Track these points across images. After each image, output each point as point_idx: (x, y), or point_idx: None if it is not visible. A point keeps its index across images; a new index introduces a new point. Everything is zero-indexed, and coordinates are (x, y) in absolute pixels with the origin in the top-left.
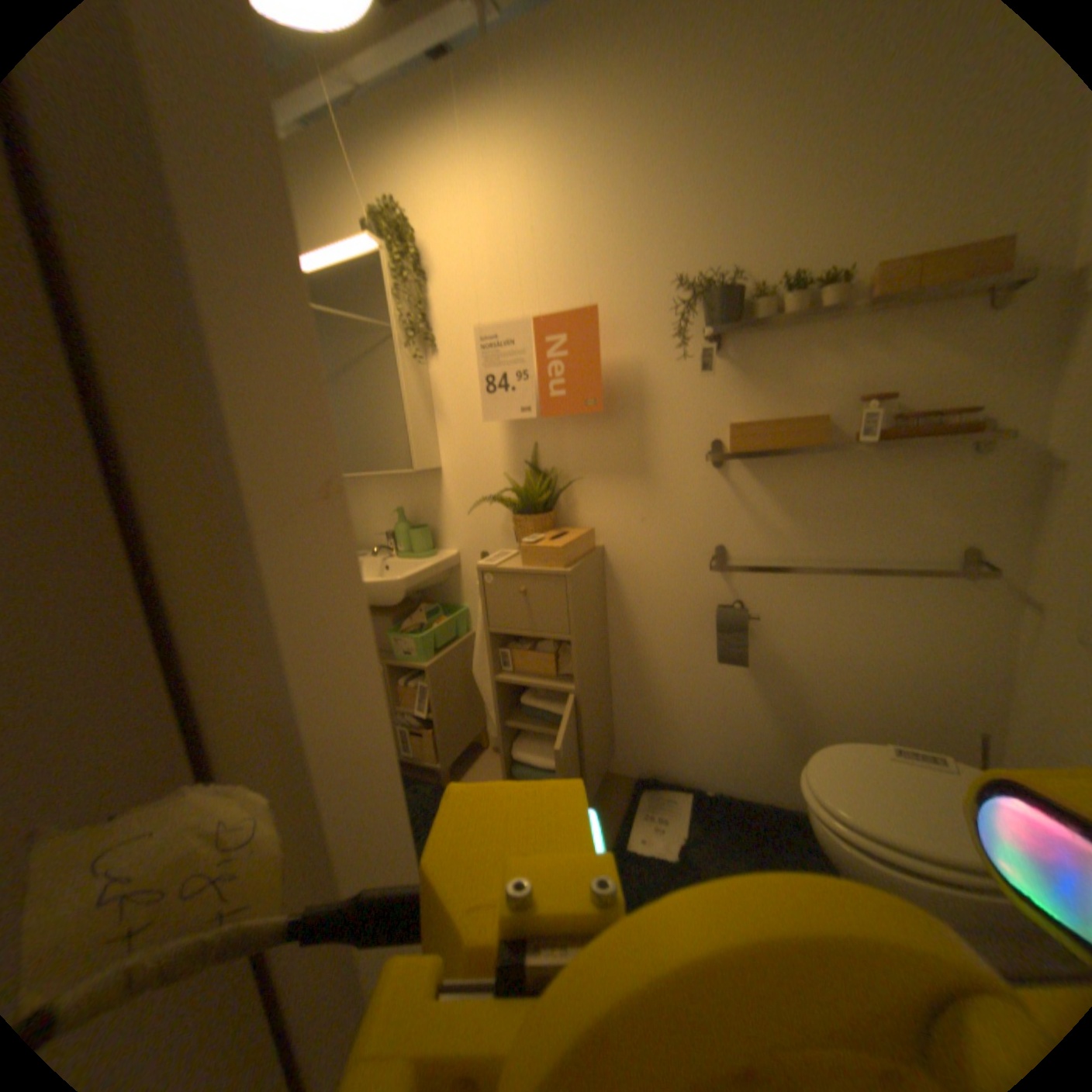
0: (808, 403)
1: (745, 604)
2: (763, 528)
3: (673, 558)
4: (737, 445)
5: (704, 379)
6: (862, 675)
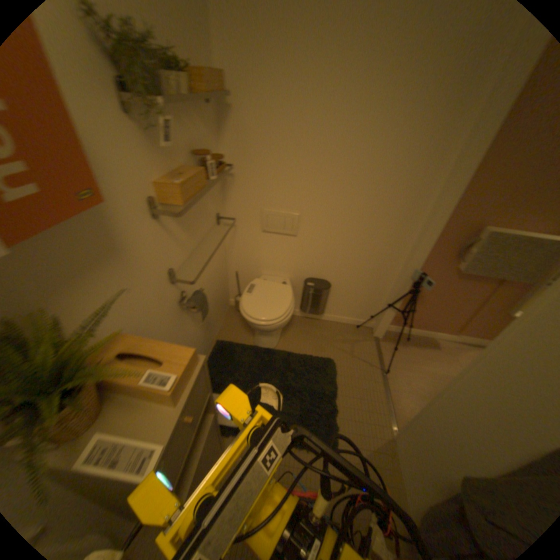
0: (177, 159)
1: (184, 291)
2: (180, 245)
3: (154, 299)
4: (186, 200)
5: (129, 144)
6: (211, 283)
